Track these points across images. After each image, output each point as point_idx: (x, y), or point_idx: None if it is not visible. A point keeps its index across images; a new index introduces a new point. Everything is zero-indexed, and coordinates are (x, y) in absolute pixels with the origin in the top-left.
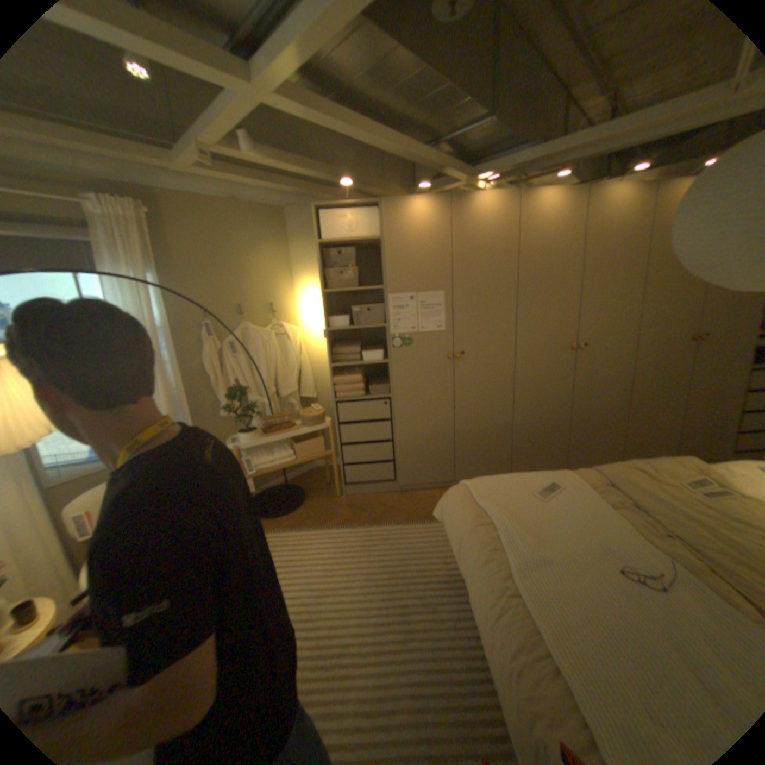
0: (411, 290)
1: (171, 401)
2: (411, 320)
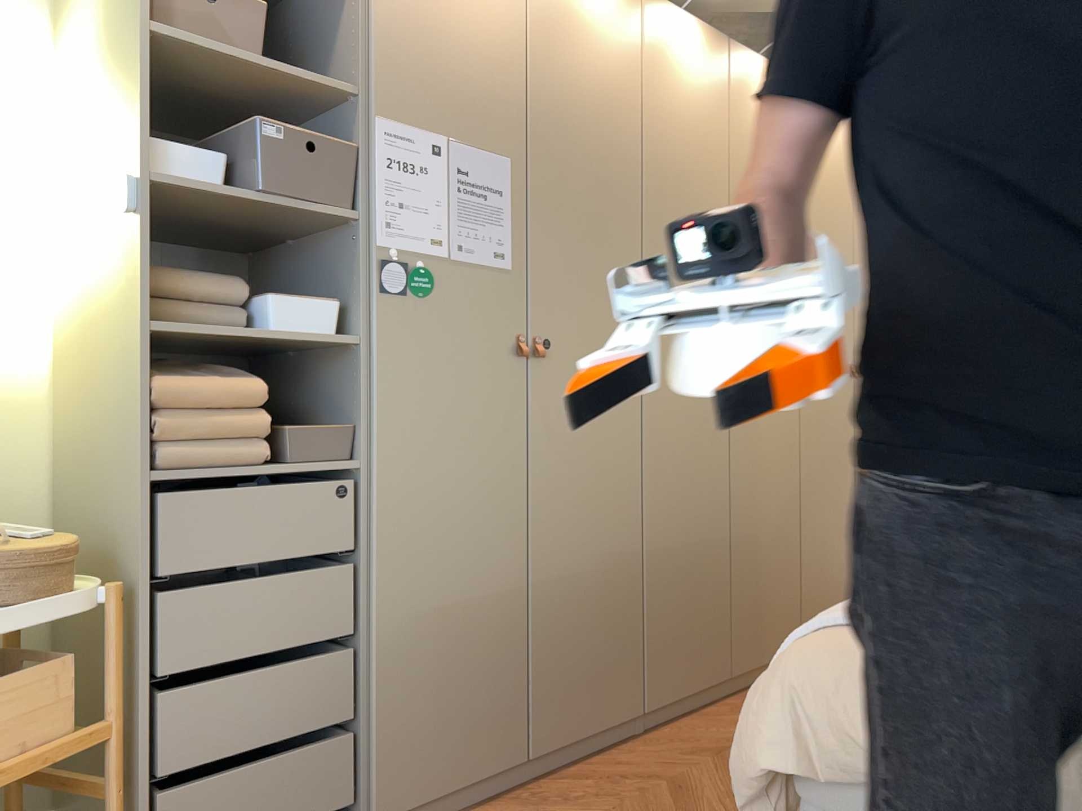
0: (441, 125)
1: None
2: (438, 217)
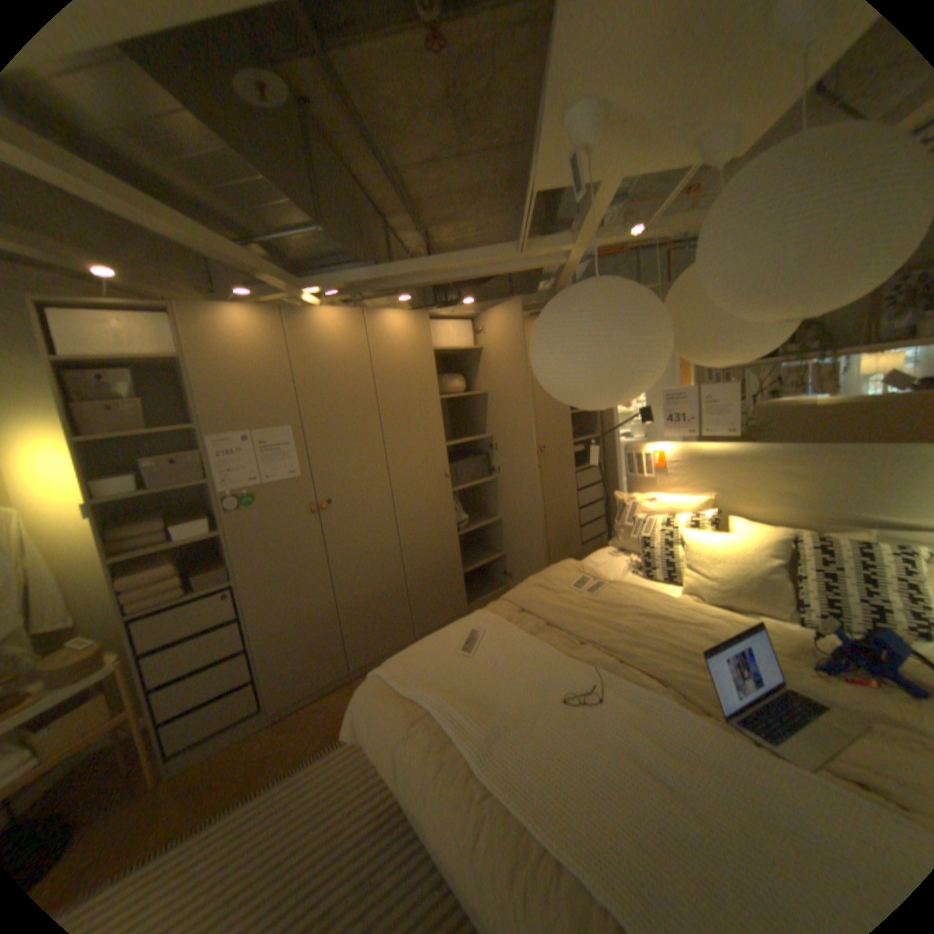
0: (244, 427)
1: None
2: (250, 470)
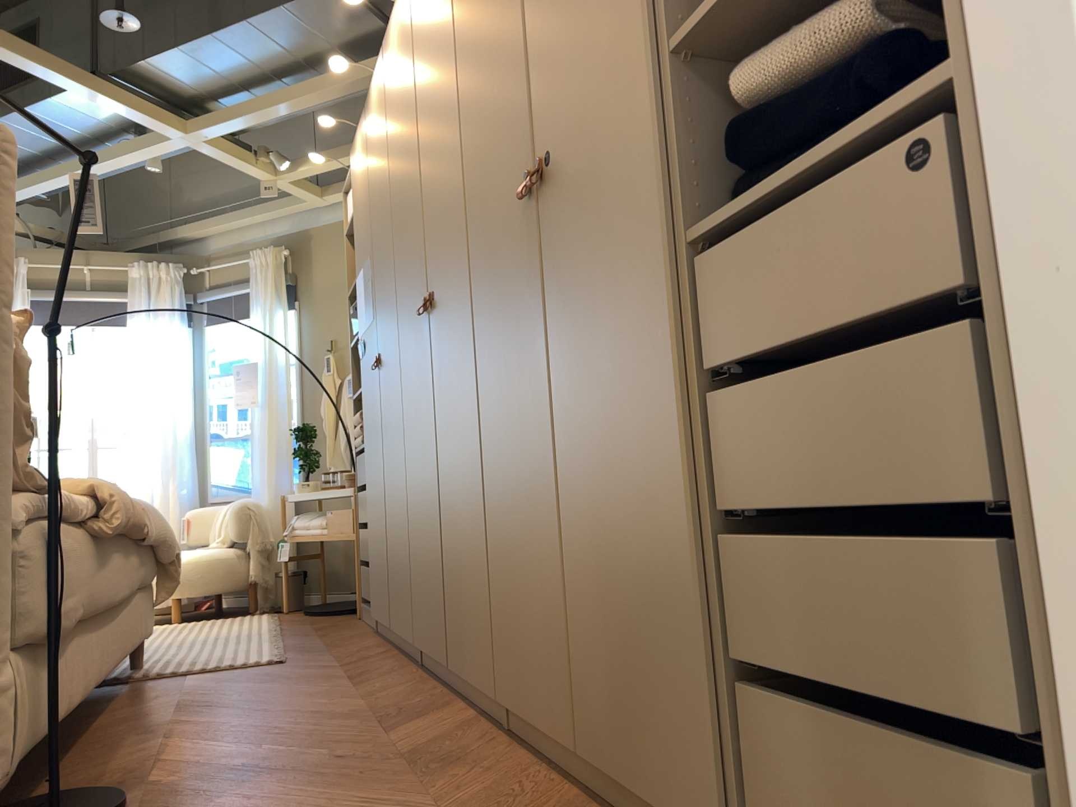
0: (367, 266)
1: (291, 439)
2: (369, 313)
